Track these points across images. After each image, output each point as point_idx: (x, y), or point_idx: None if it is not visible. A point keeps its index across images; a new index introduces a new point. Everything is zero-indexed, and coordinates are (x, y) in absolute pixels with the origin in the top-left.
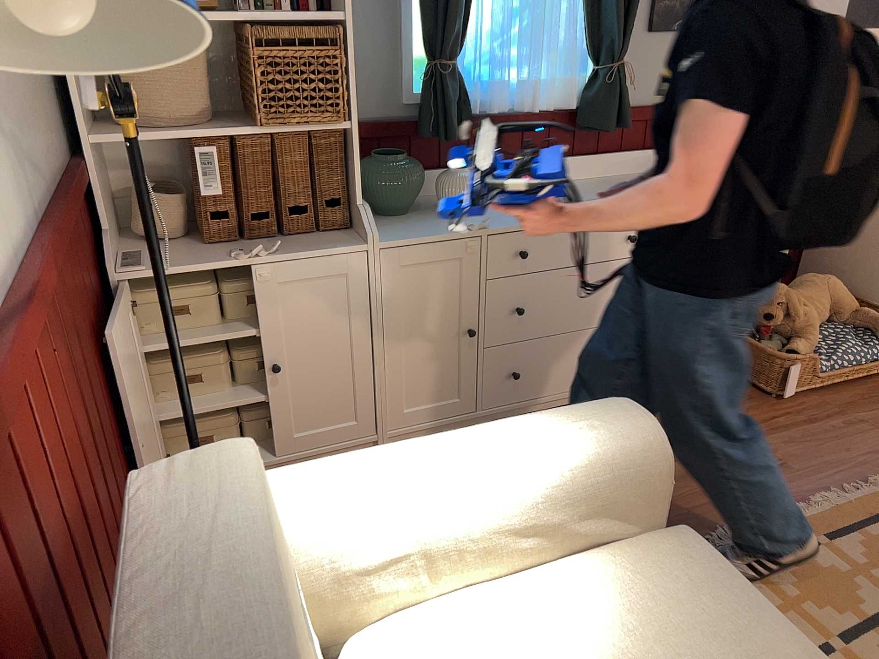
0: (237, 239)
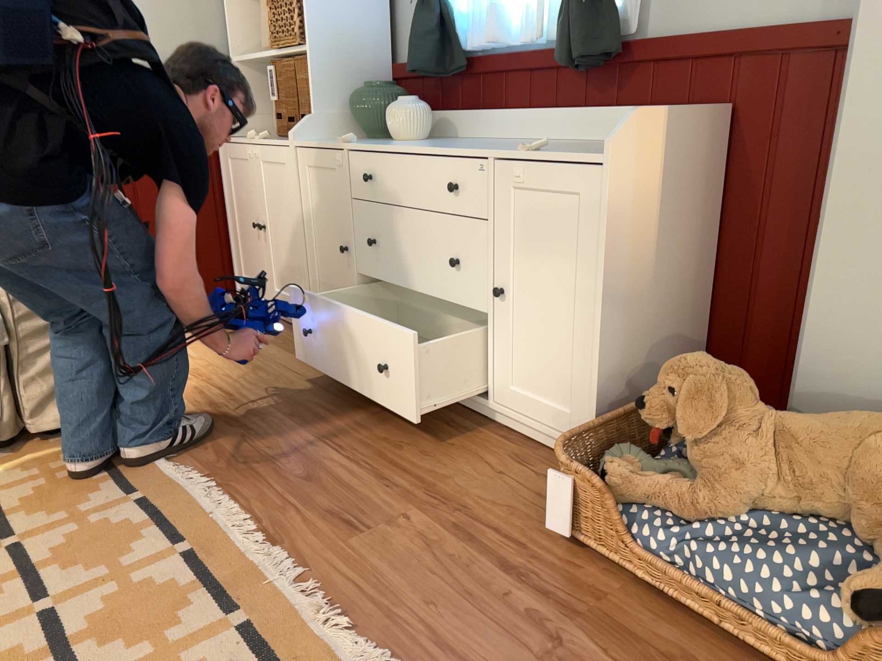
0: (287, 137)
